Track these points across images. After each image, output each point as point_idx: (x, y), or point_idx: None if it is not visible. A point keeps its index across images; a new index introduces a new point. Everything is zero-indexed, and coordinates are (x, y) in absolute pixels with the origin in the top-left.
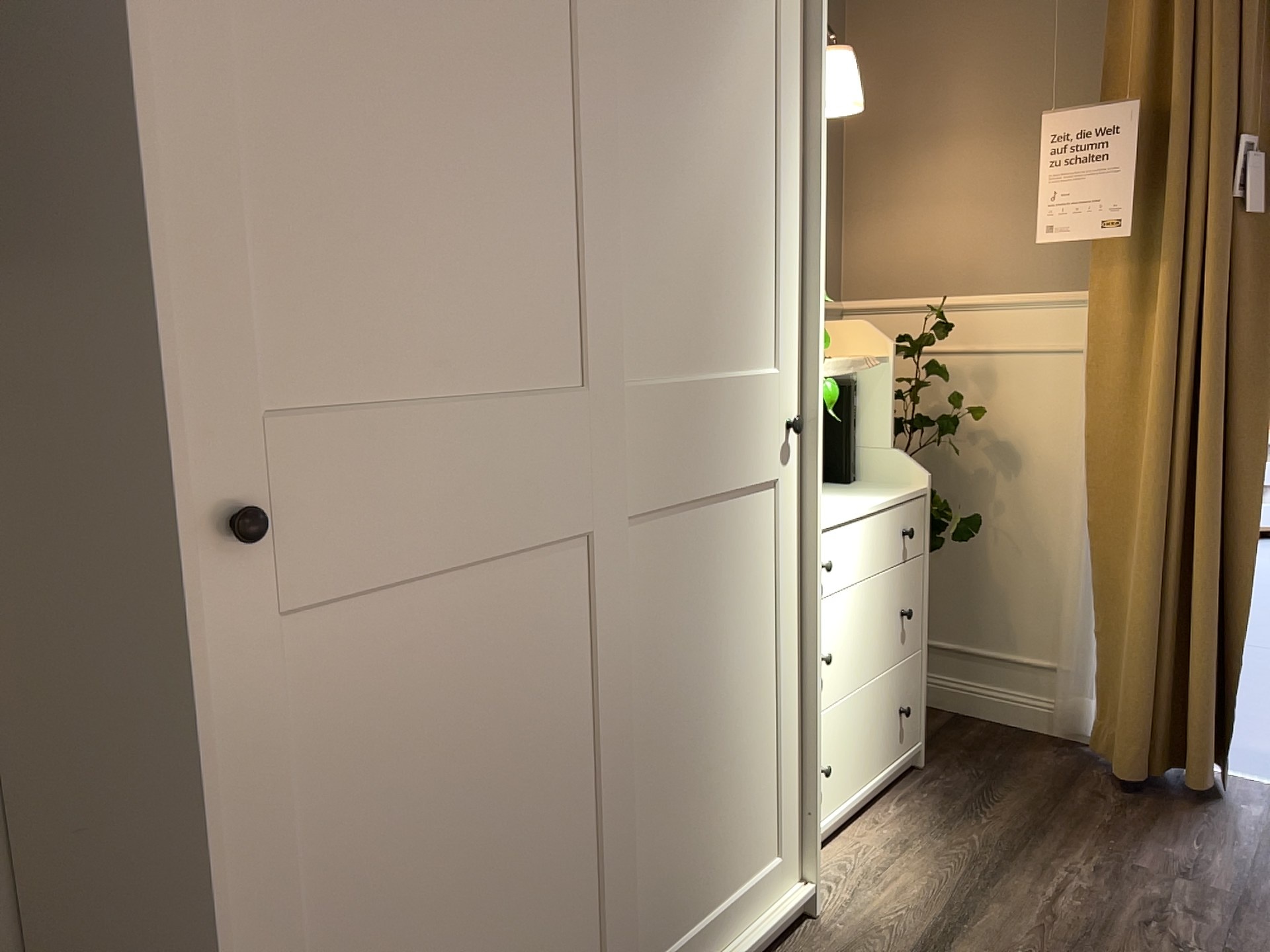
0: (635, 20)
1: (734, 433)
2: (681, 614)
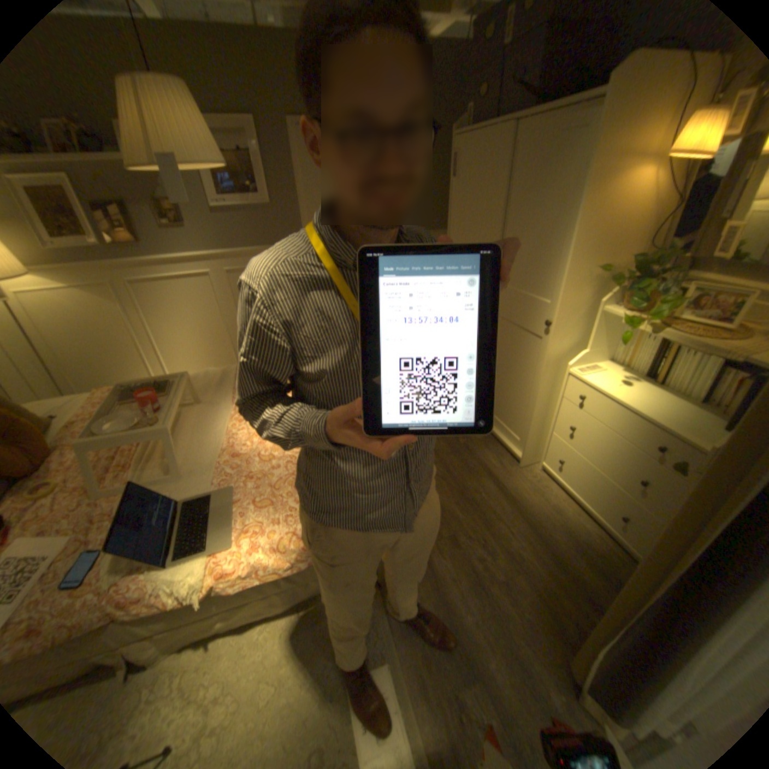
0: (519, 177)
1: (528, 312)
2: (504, 349)
